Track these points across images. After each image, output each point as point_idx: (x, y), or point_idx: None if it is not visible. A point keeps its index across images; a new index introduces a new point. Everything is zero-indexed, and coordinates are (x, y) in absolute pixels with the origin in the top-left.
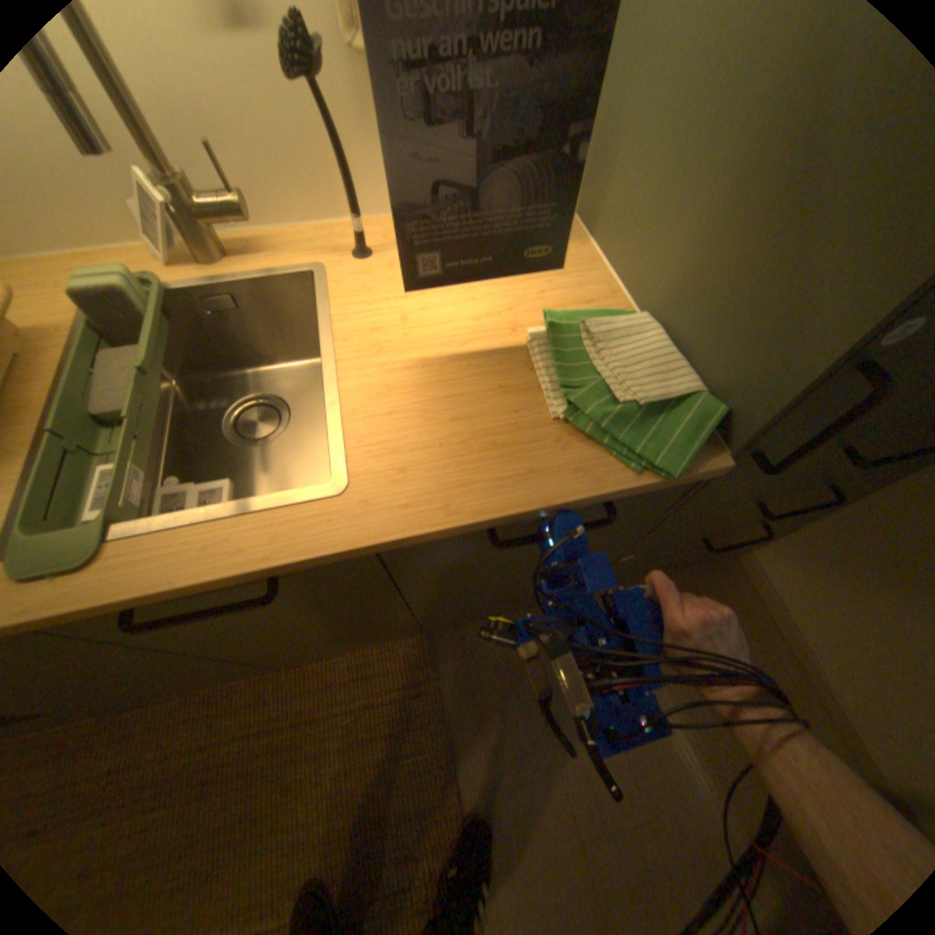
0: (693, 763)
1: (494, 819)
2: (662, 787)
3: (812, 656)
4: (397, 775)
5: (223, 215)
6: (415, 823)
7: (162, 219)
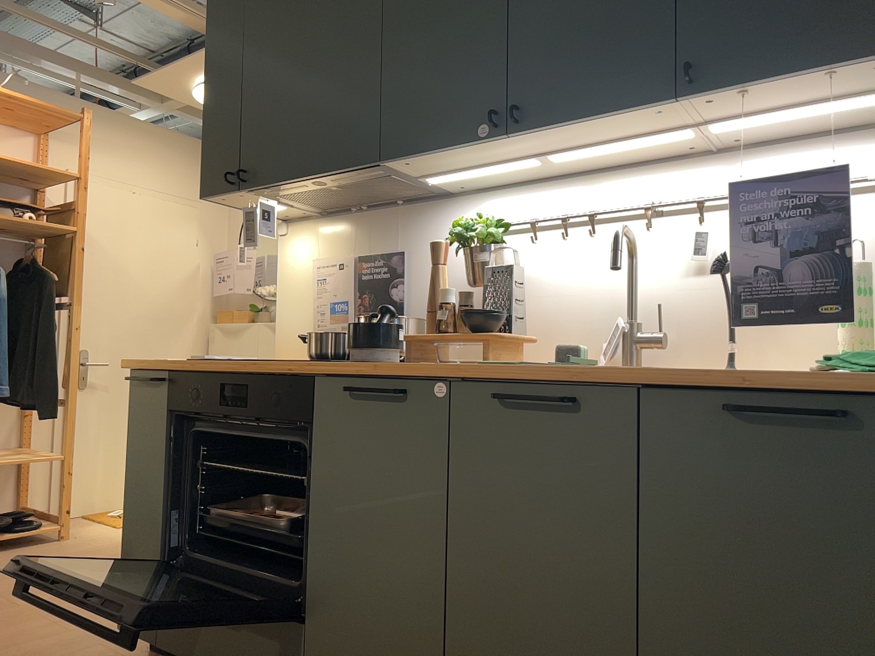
0: None
1: None
2: None
3: None
4: None
5: (652, 346)
6: None
7: (619, 338)
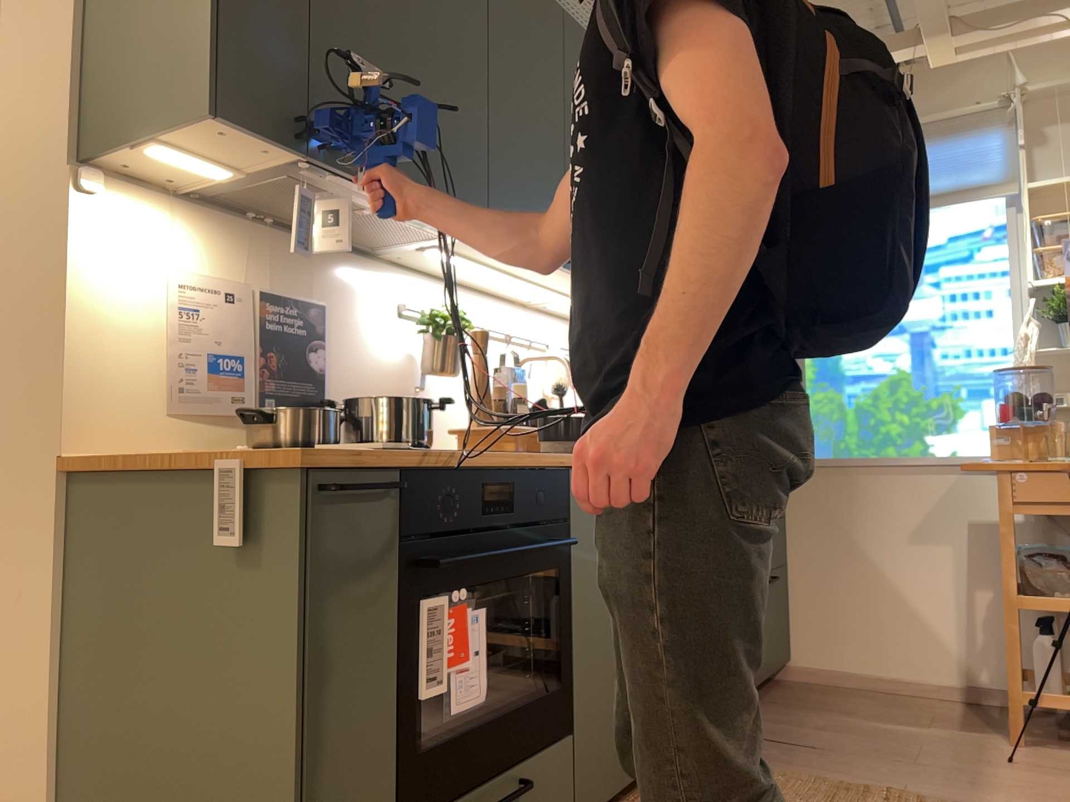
0: (900, 727)
1: (866, 780)
2: (905, 737)
3: (871, 676)
4: (793, 792)
5: None
6: (836, 797)
7: None
